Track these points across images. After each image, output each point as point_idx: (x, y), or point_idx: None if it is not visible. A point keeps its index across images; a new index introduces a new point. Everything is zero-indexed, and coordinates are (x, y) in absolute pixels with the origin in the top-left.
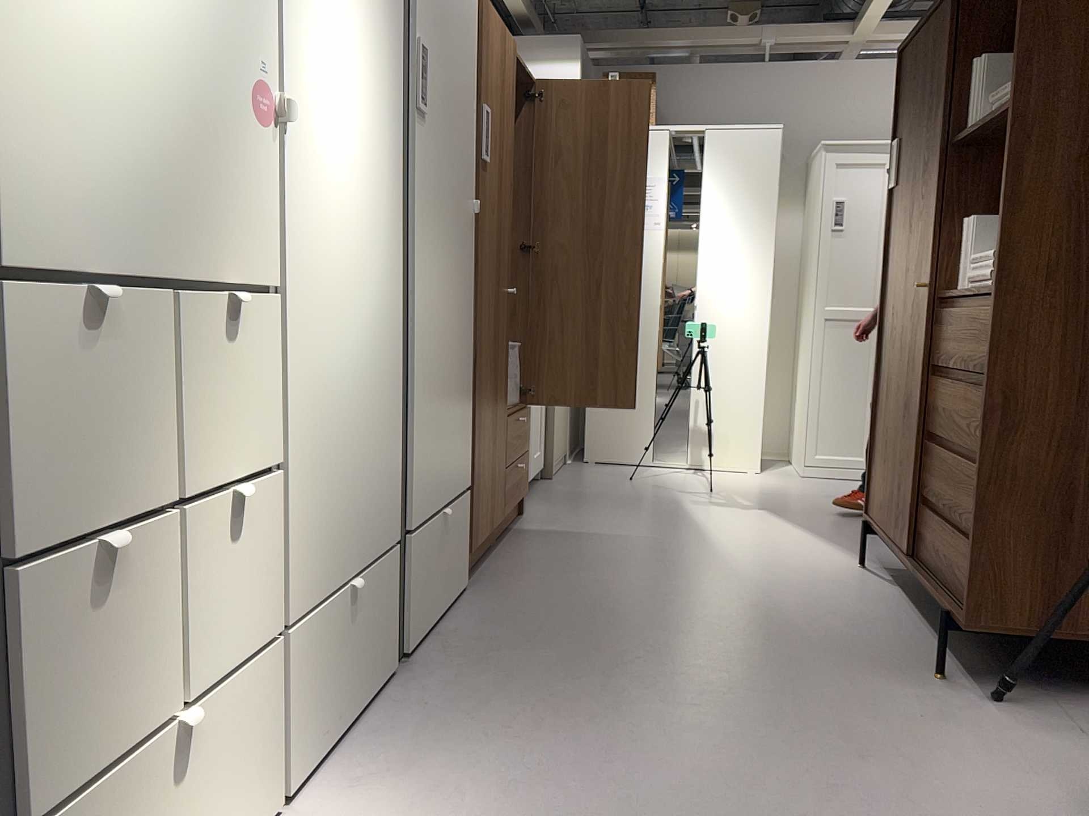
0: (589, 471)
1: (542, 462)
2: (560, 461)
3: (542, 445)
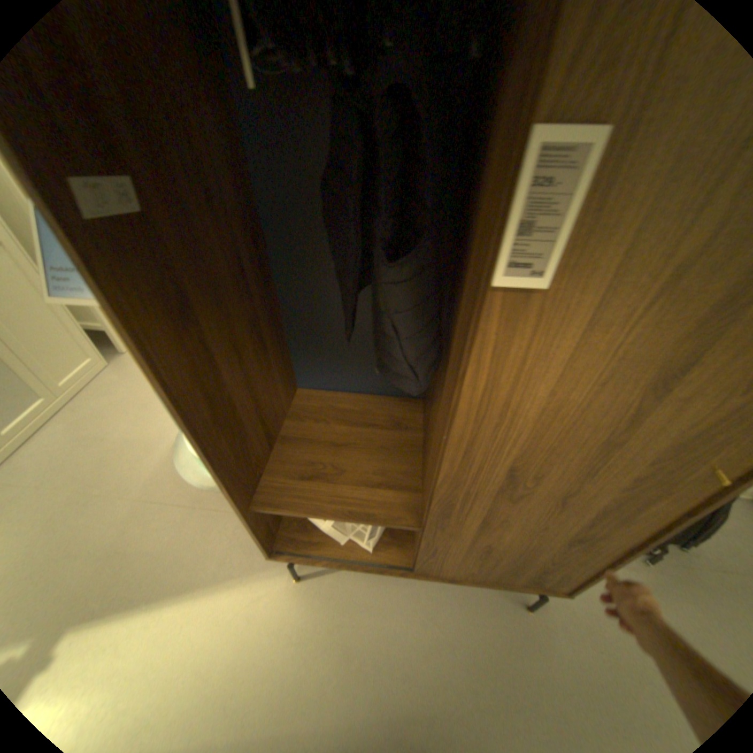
0: None
1: None
2: None
3: None
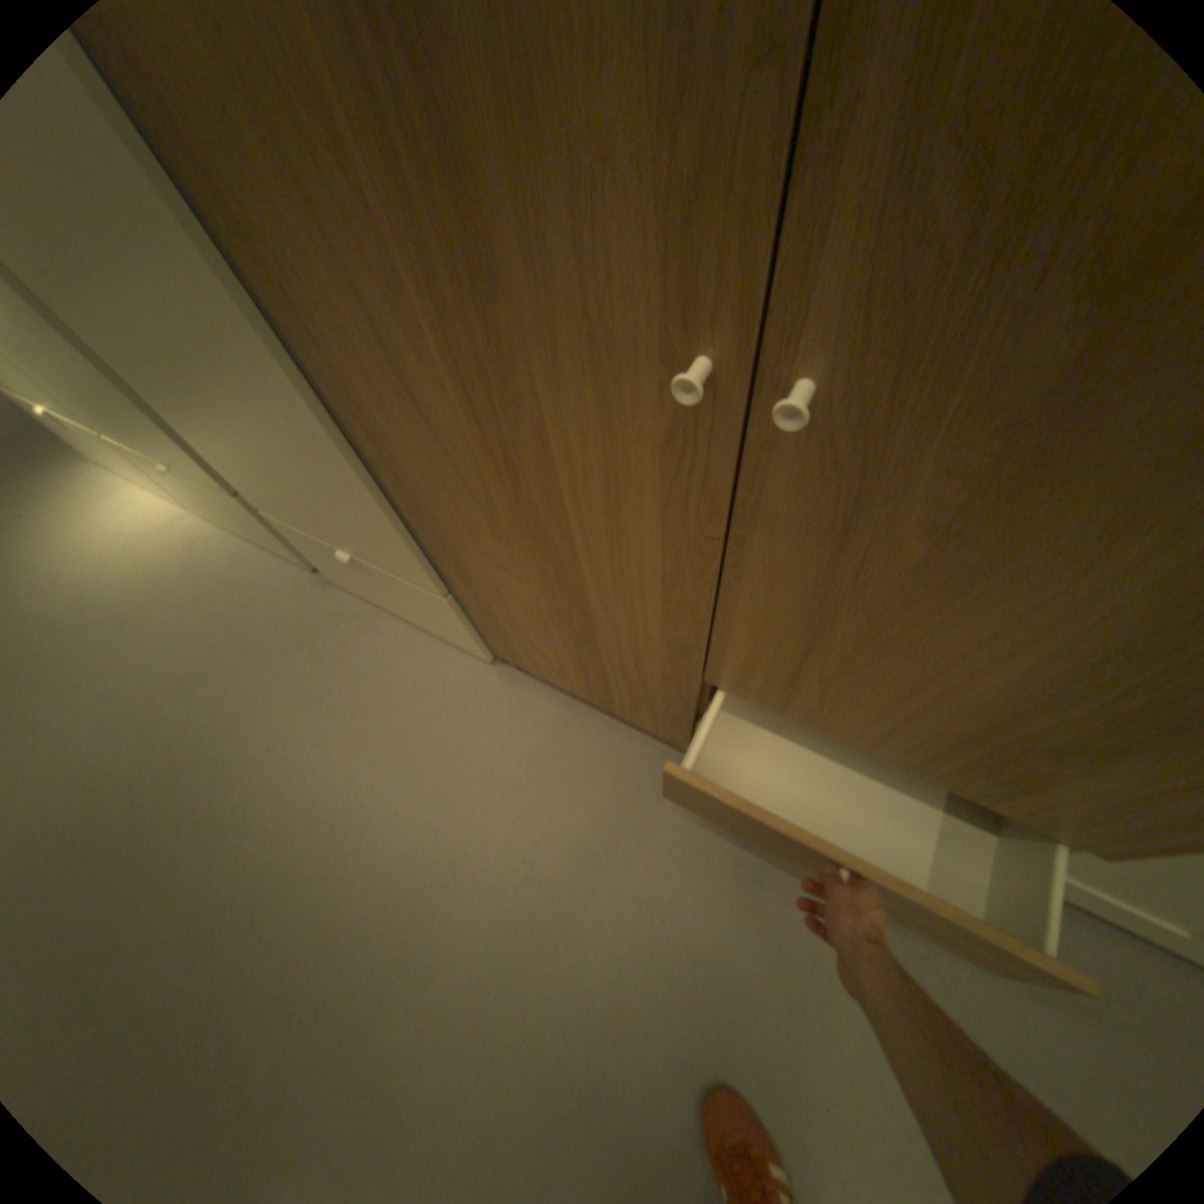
0: None
1: None
2: None
3: None
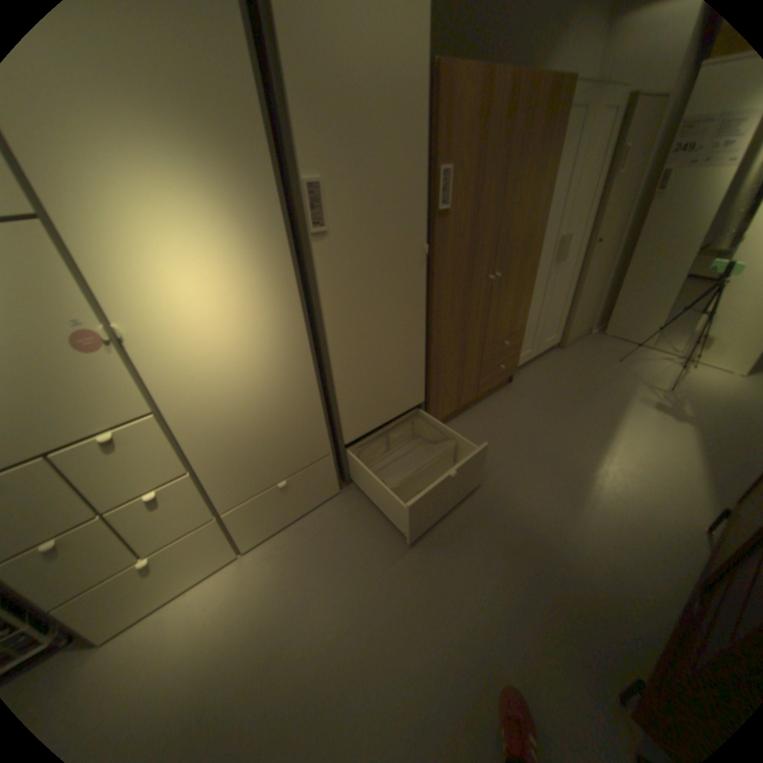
0: (599, 344)
1: (559, 340)
2: (580, 336)
3: (560, 331)
